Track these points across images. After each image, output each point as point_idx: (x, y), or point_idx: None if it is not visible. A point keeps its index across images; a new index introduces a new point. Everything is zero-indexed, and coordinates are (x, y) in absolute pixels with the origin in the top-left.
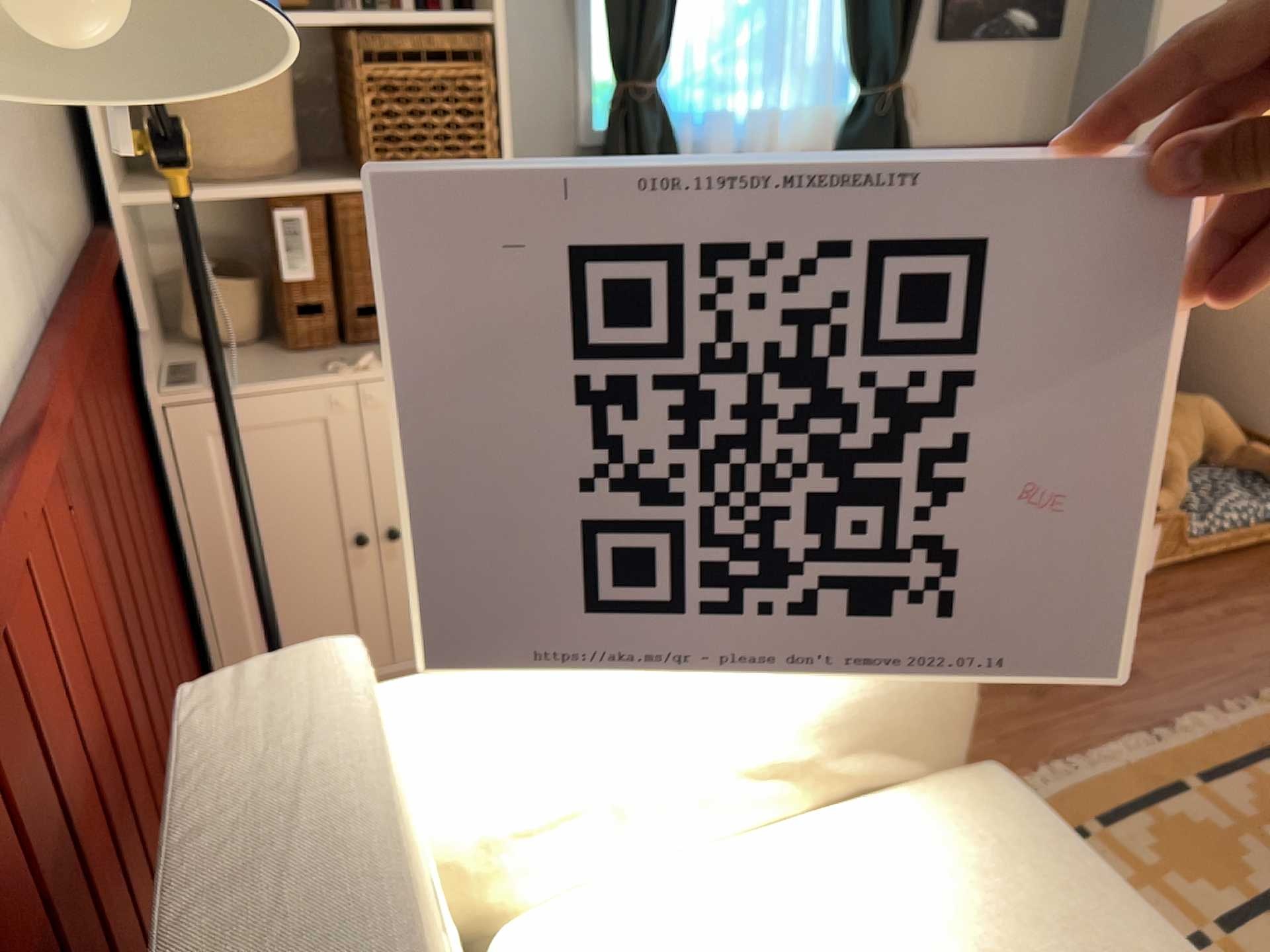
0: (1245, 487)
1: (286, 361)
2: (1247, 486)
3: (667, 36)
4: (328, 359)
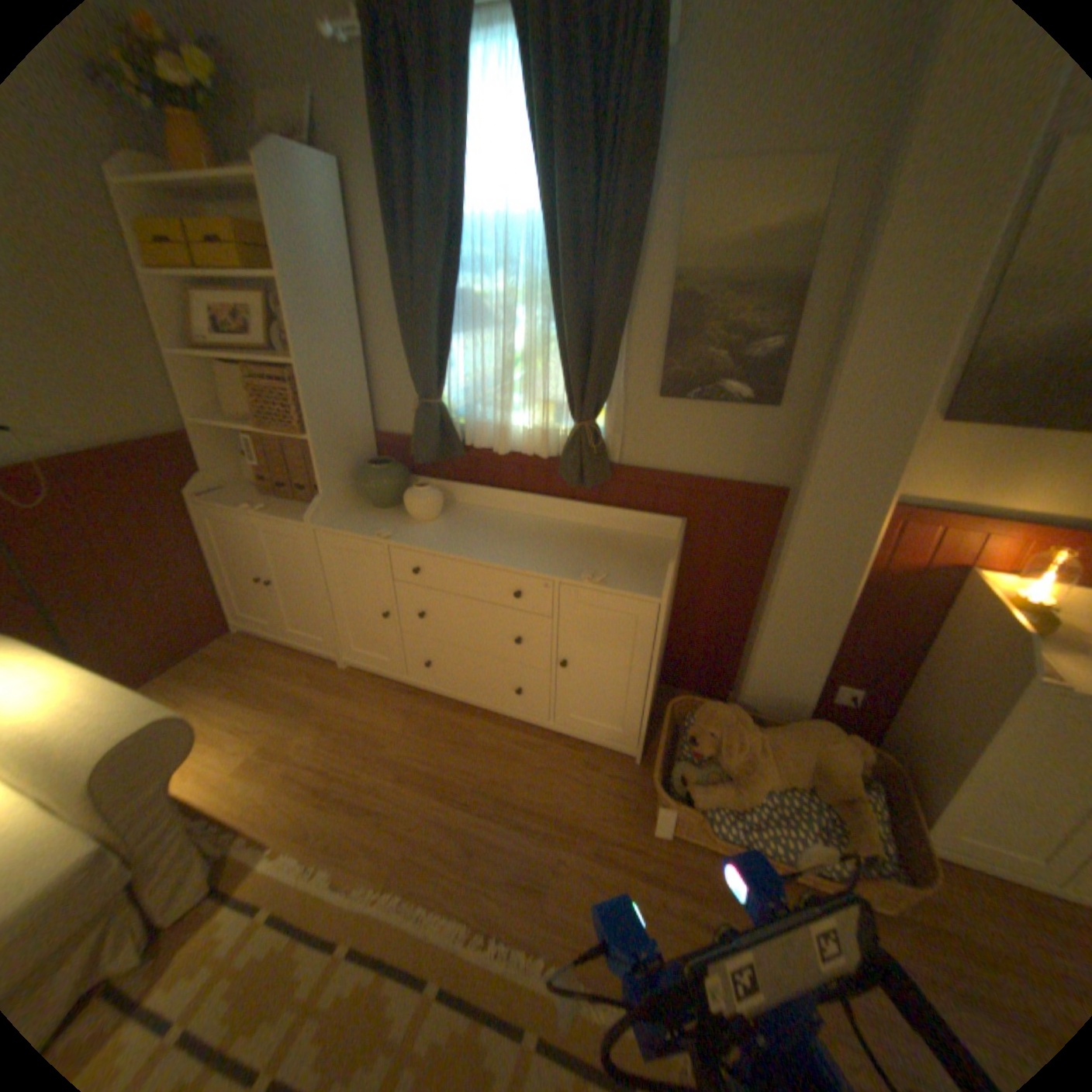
0: (812, 831)
1: (249, 497)
2: (822, 831)
3: (435, 377)
4: (257, 501)
